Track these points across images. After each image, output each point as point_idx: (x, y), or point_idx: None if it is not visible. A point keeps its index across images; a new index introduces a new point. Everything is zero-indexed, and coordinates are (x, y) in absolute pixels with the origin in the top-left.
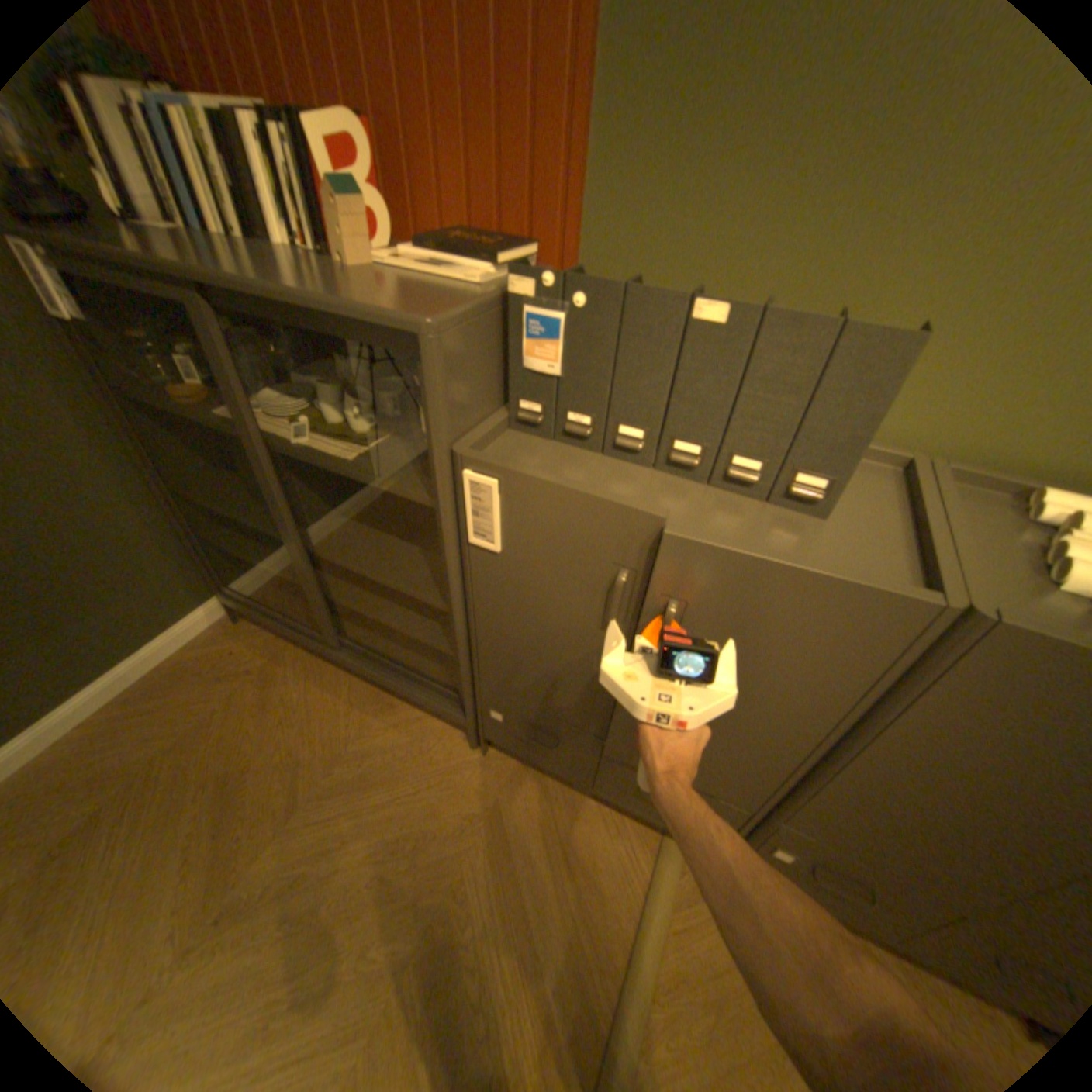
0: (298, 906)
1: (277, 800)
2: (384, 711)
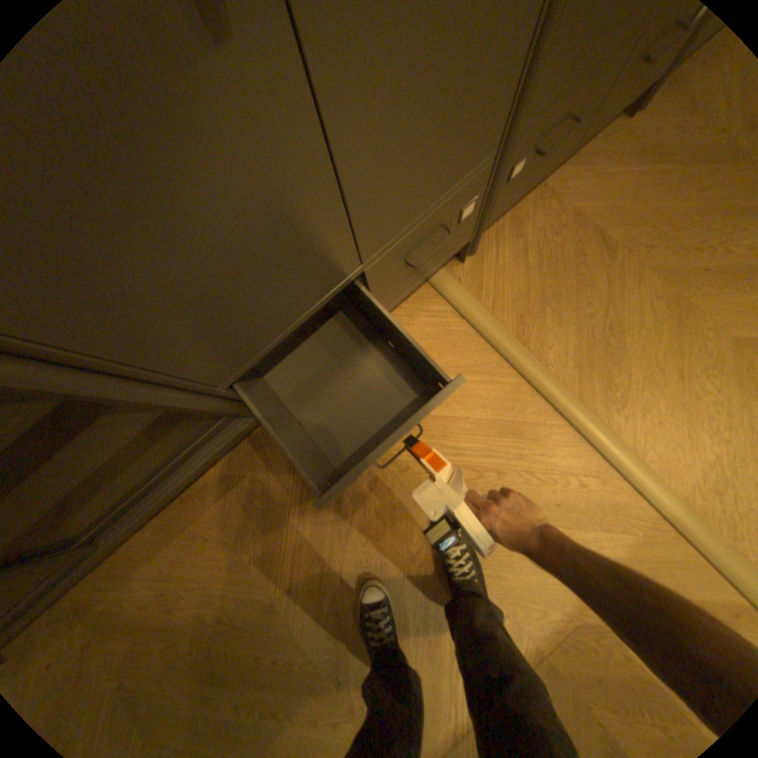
0: (354, 610)
1: (252, 623)
2: (206, 499)
